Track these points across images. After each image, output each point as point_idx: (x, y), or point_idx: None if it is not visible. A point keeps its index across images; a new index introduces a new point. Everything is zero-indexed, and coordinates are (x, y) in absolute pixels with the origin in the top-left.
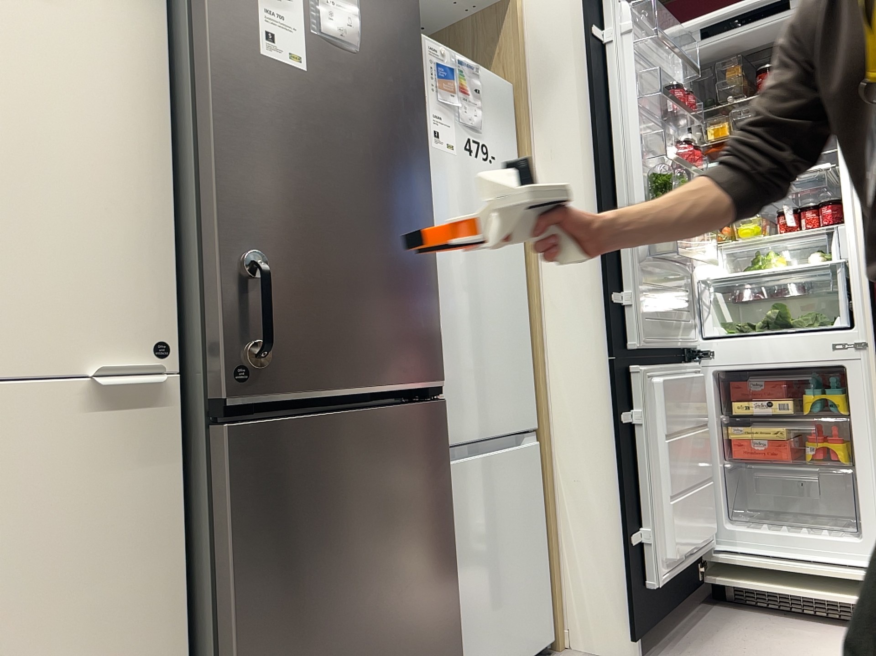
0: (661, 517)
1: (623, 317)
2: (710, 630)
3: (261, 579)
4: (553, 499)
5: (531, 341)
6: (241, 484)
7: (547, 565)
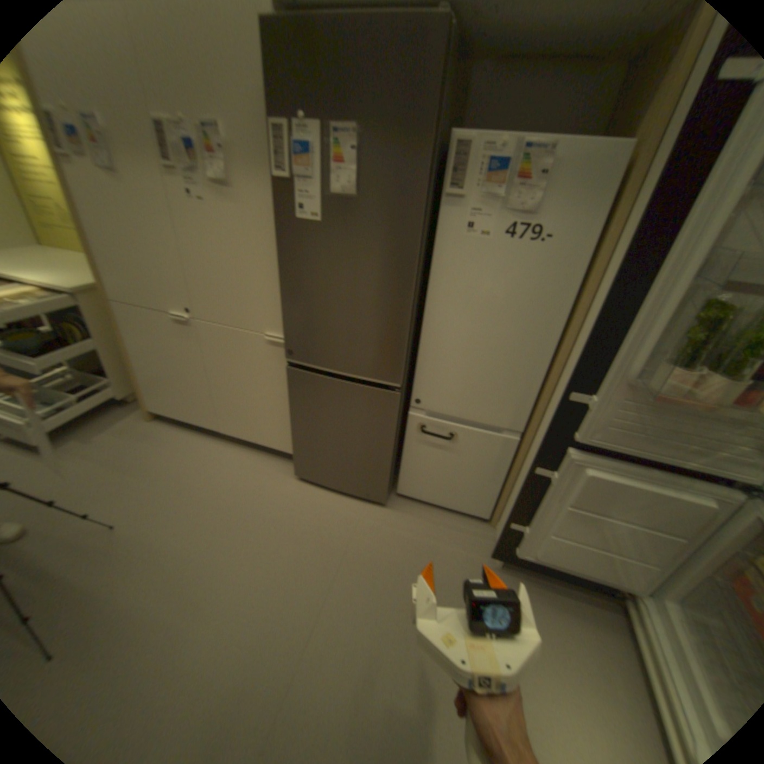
0: (543, 535)
1: (582, 413)
2: (571, 610)
3: (298, 411)
4: (516, 469)
5: (546, 380)
6: (291, 384)
7: (501, 492)
